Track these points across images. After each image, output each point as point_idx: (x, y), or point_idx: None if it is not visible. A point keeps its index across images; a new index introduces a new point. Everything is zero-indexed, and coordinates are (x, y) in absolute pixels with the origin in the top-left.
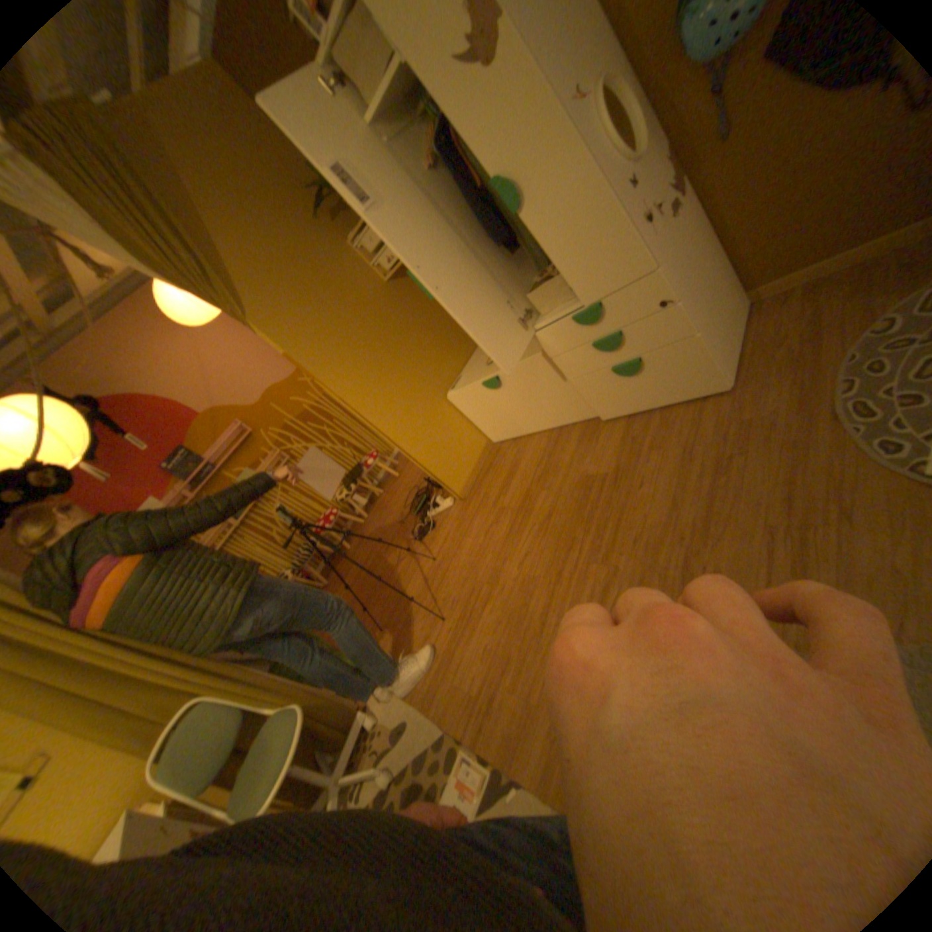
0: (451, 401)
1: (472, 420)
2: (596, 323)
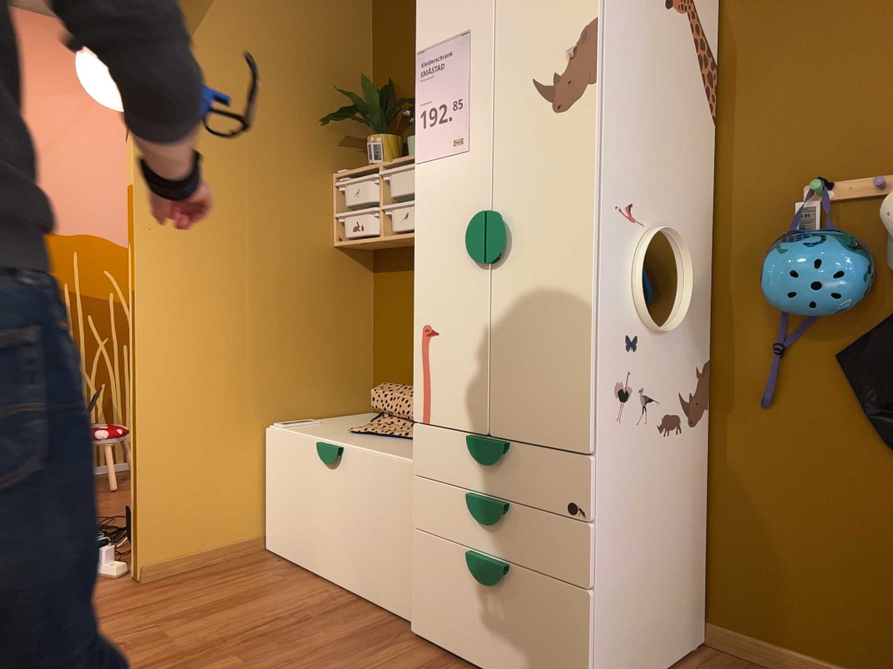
0: (267, 439)
1: (267, 490)
2: (487, 470)
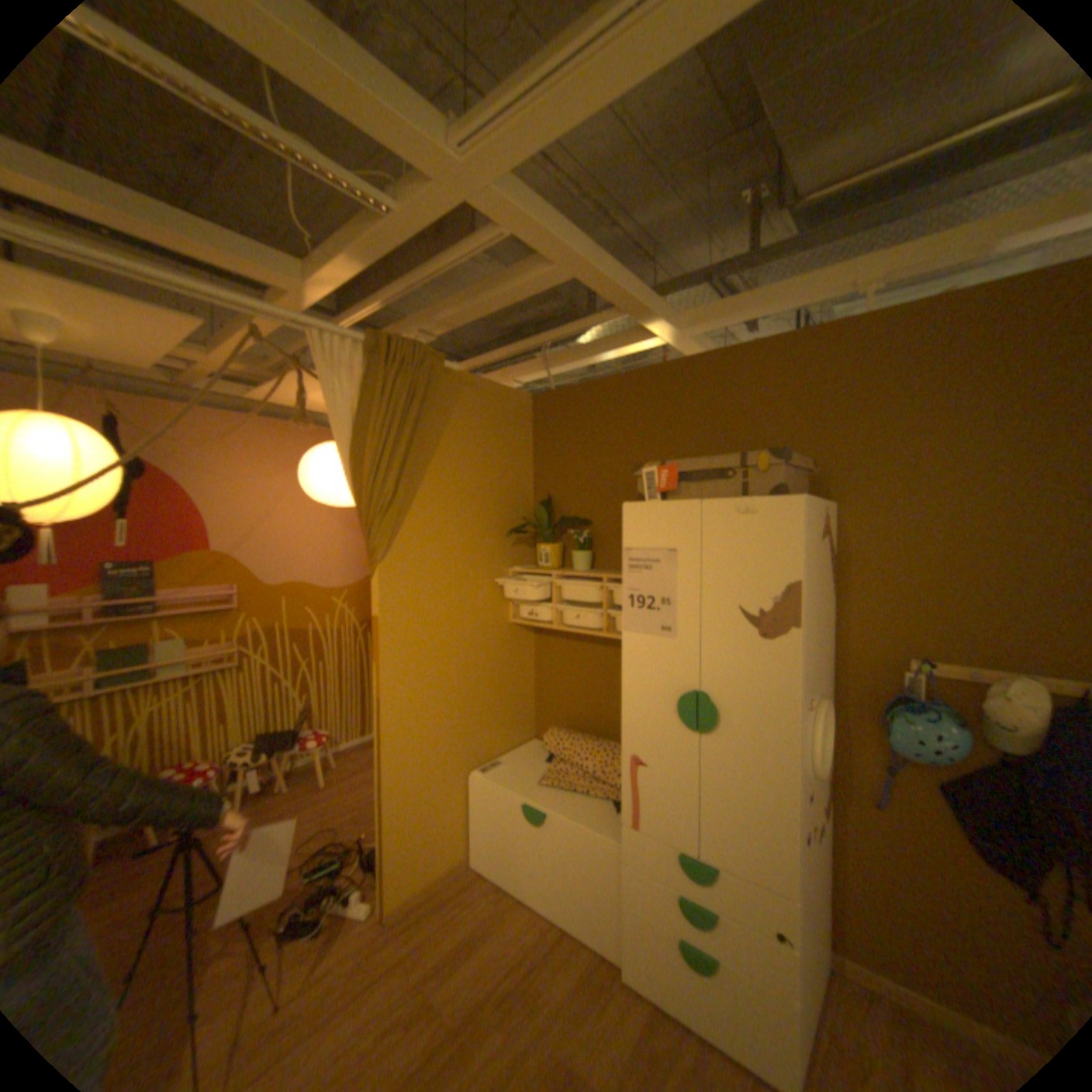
0: (469, 783)
1: (470, 822)
2: (698, 886)
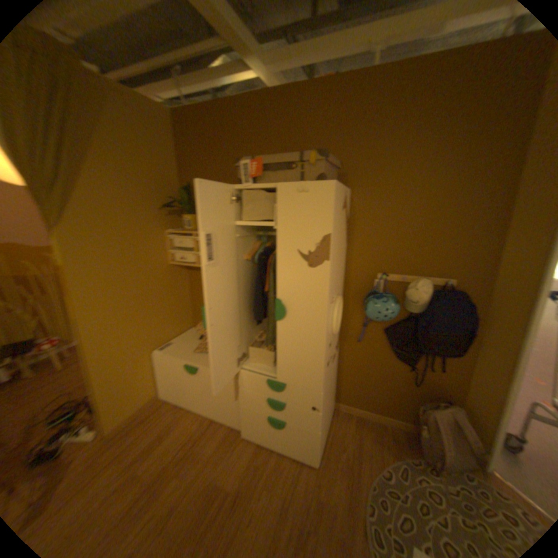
0: (151, 357)
1: (155, 377)
2: (275, 392)
